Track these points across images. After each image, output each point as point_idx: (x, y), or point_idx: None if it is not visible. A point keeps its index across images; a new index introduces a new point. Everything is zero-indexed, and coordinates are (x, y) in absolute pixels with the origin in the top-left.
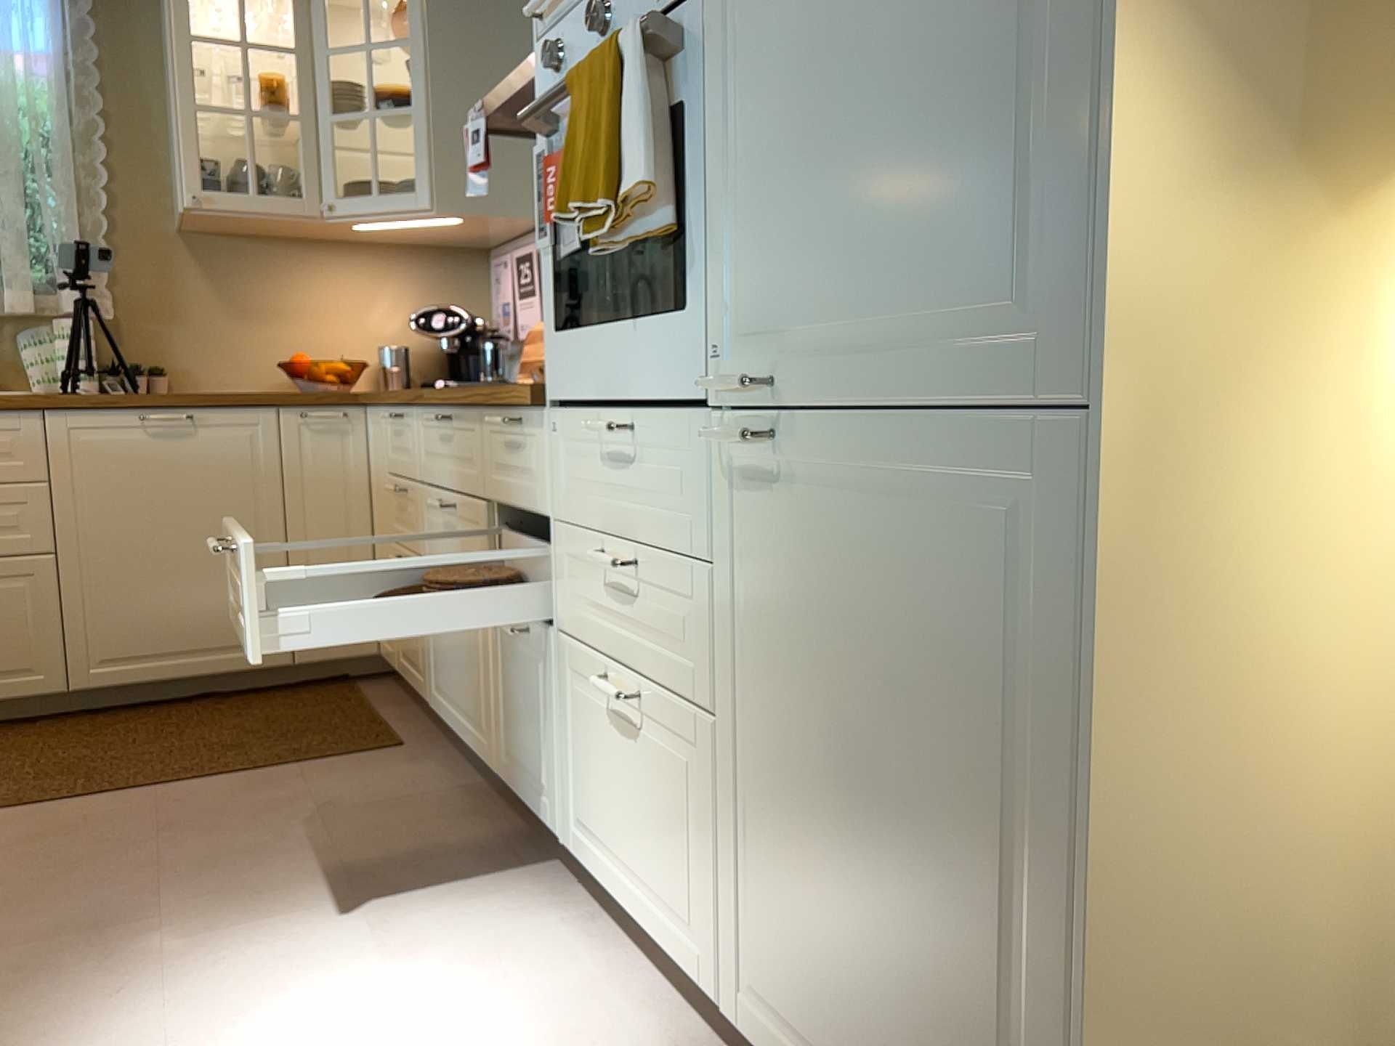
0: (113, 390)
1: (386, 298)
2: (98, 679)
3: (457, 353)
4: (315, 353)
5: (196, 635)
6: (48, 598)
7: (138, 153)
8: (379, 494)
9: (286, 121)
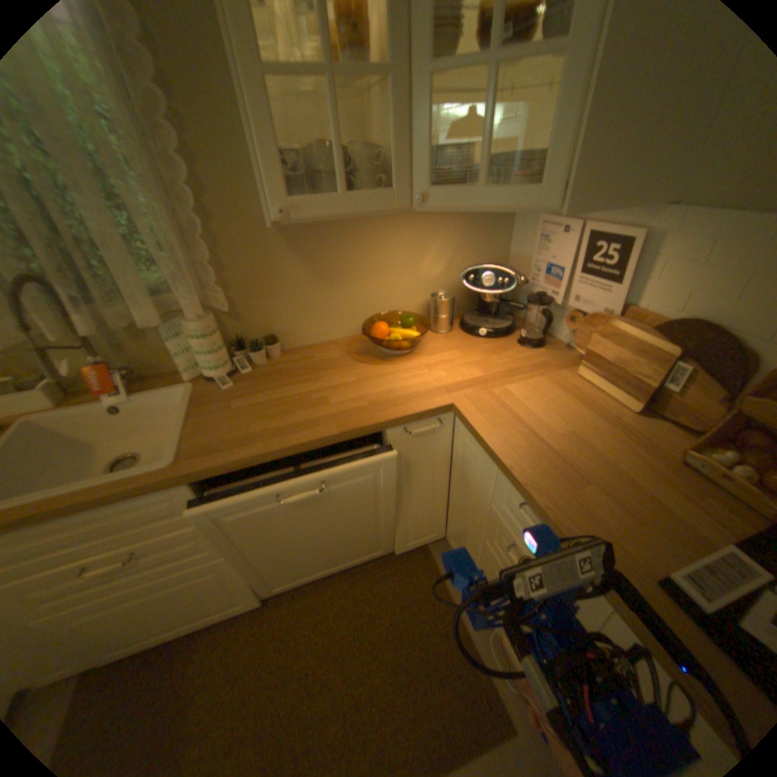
0: (243, 368)
1: (435, 249)
2: (279, 596)
3: (493, 300)
4: (383, 302)
5: (336, 563)
6: (235, 575)
7: (213, 128)
8: (471, 491)
9: (363, 71)
